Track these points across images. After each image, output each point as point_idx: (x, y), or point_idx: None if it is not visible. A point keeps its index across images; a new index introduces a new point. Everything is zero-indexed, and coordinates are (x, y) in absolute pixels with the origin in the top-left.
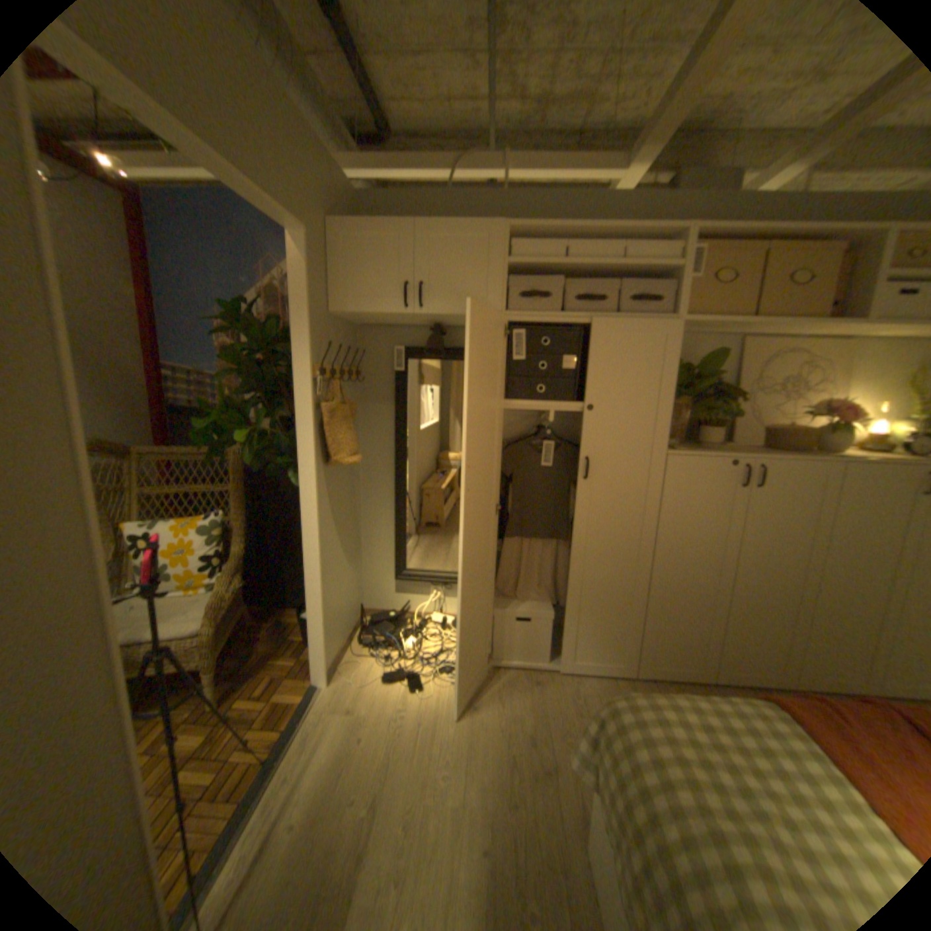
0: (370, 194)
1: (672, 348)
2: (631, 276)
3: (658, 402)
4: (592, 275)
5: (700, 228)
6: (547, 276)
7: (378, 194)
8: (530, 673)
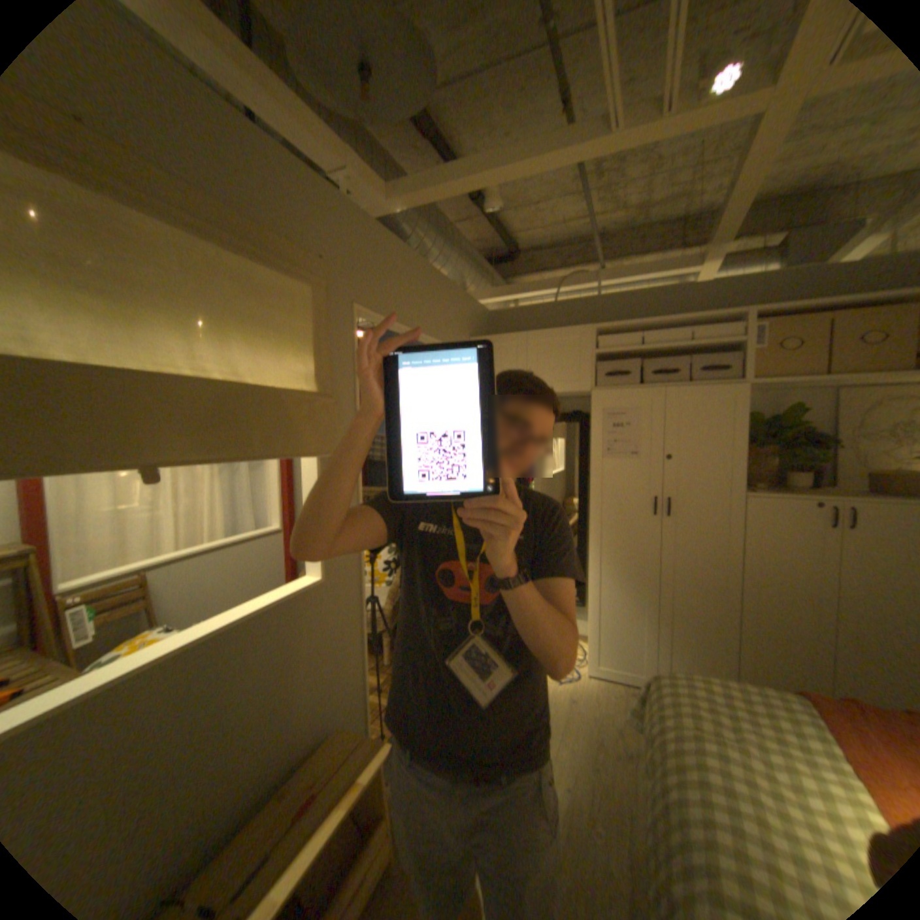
0: (499, 313)
1: (745, 406)
2: (704, 350)
3: (740, 451)
4: (669, 353)
5: (759, 311)
6: (631, 357)
7: (505, 313)
8: (628, 688)
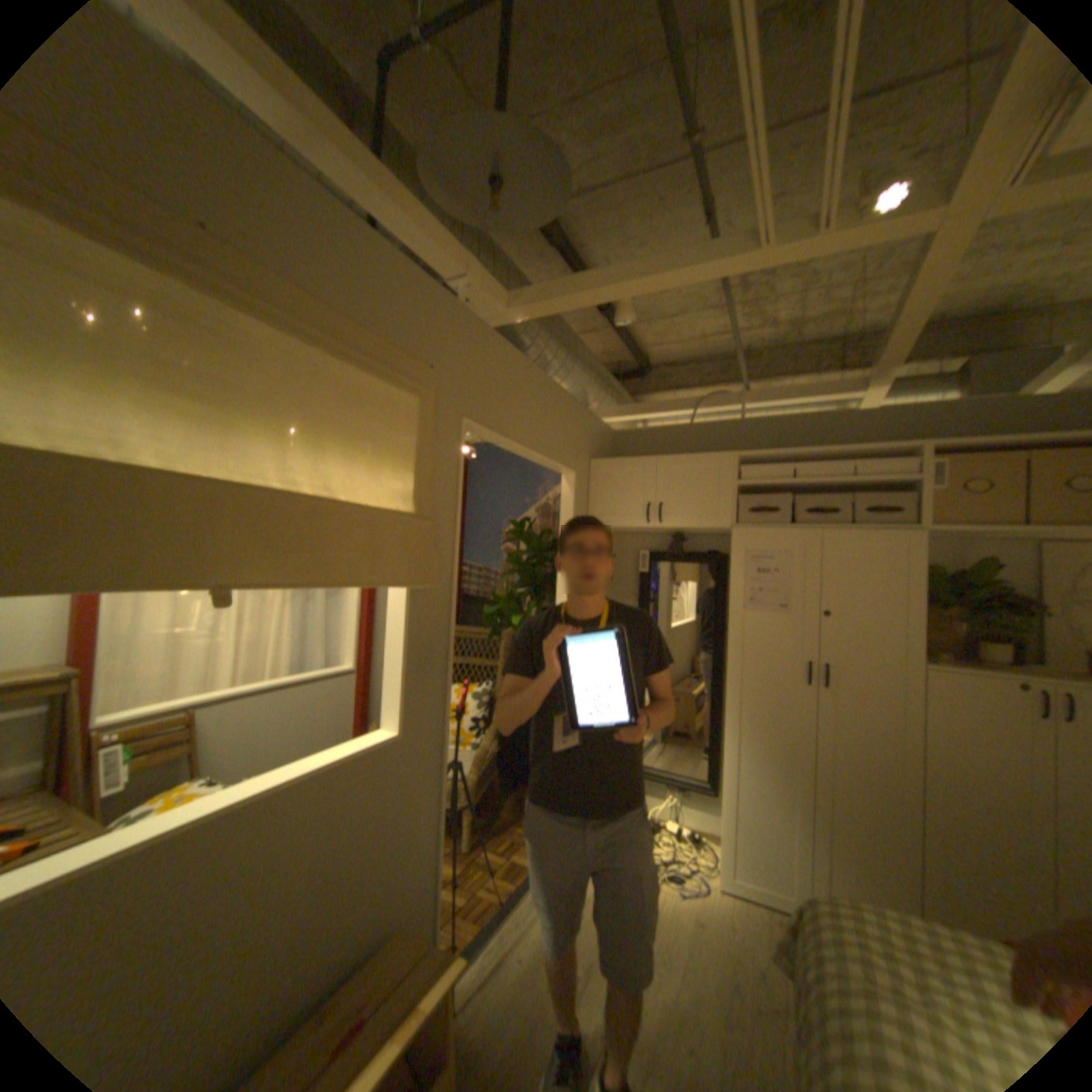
0: (625, 434)
1: (922, 558)
2: (869, 488)
3: (917, 612)
4: (826, 490)
5: (936, 446)
6: (780, 492)
7: (632, 434)
8: (773, 914)
